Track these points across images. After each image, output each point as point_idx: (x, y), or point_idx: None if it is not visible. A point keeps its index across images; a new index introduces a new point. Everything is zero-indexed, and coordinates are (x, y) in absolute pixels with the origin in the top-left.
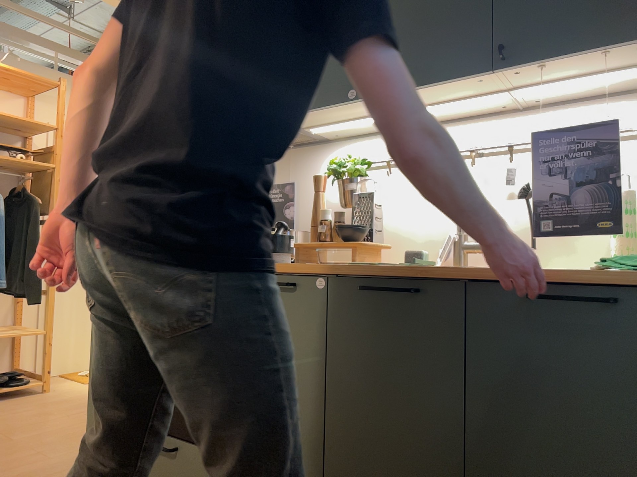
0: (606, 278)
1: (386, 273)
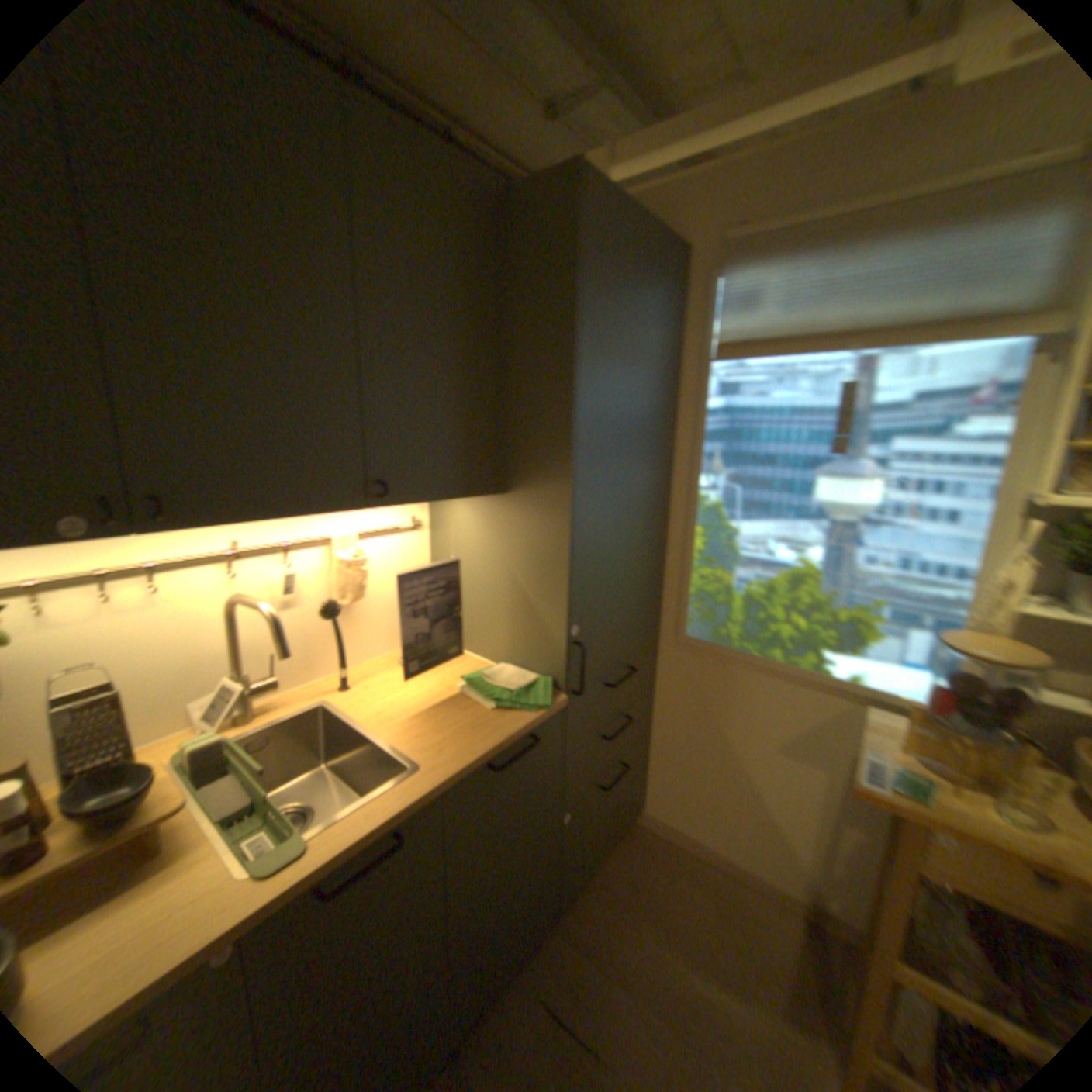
0: (532, 728)
1: (345, 847)
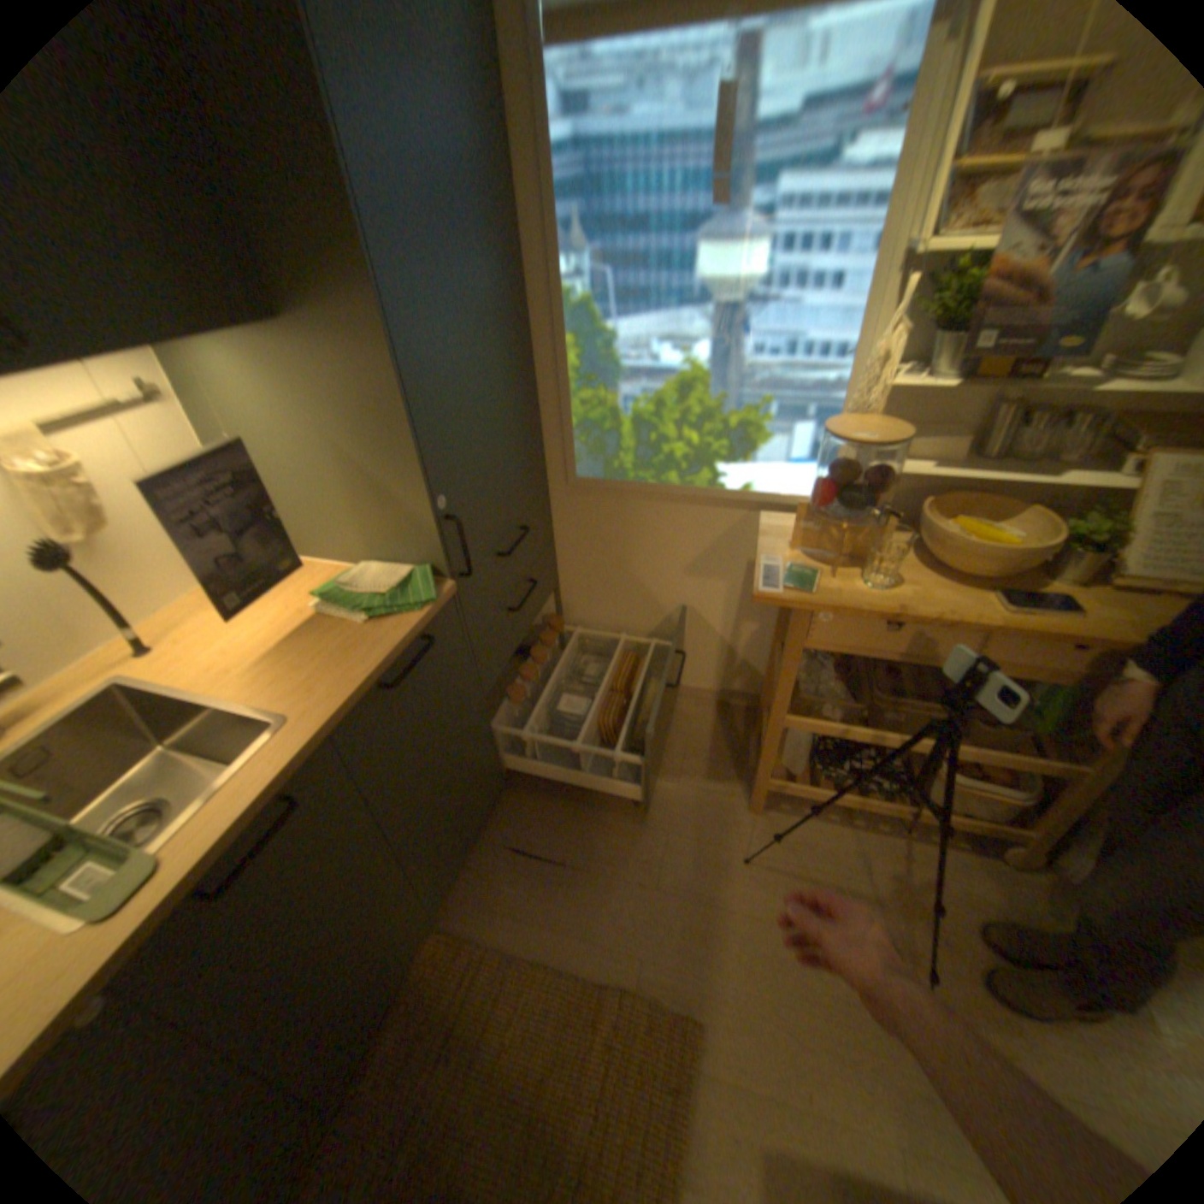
0: (420, 630)
1: (215, 839)
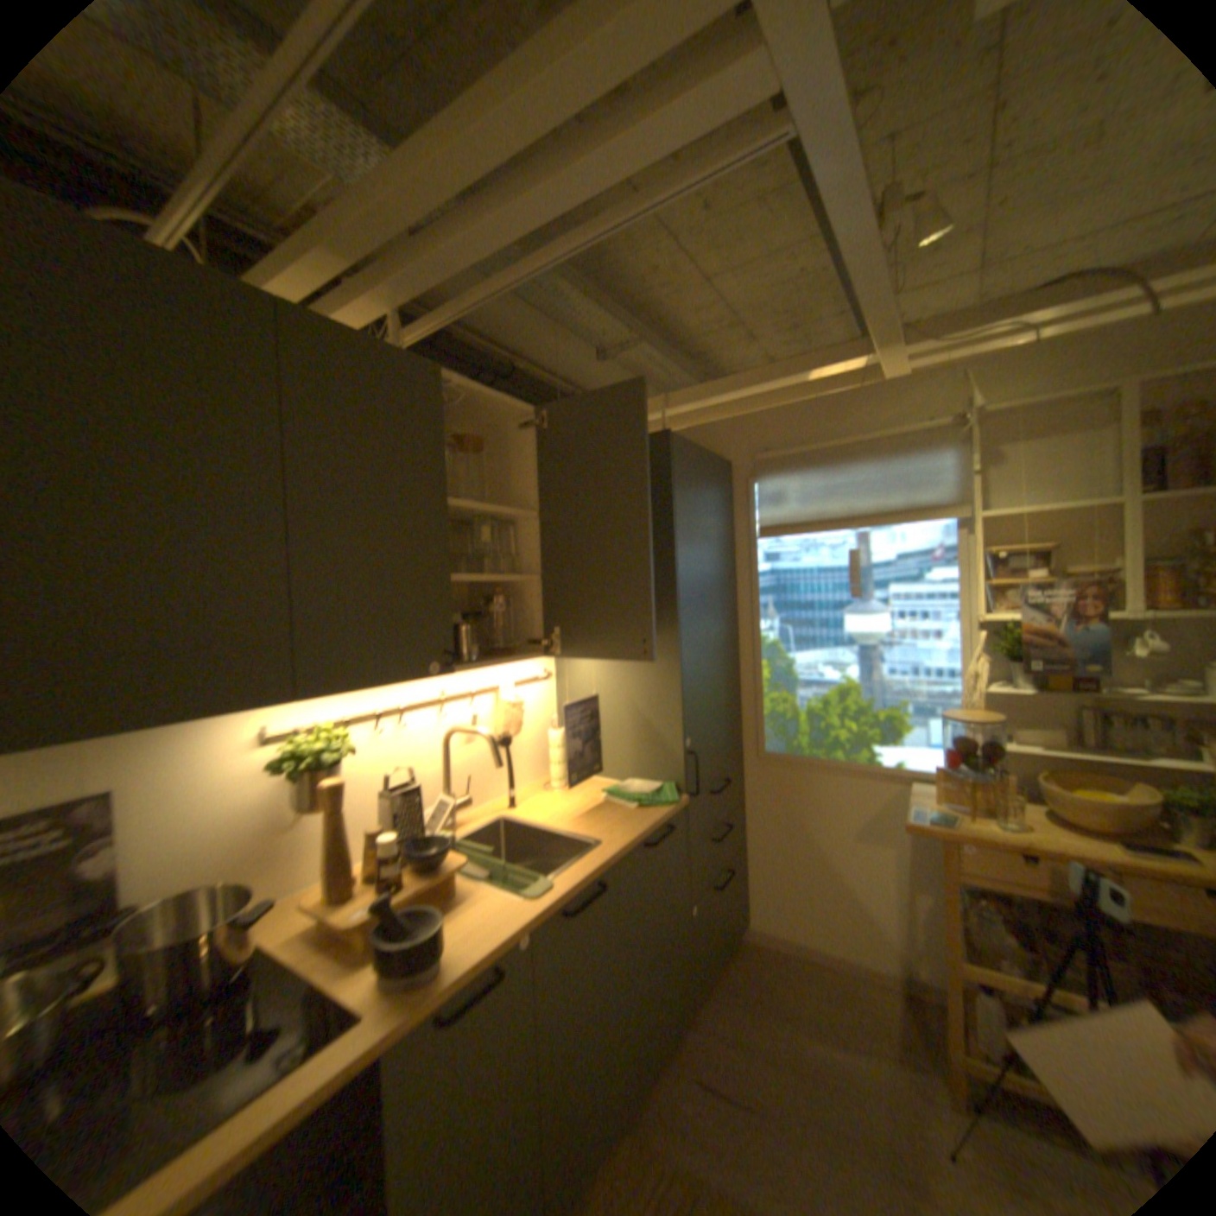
0: (668, 818)
1: (573, 886)
